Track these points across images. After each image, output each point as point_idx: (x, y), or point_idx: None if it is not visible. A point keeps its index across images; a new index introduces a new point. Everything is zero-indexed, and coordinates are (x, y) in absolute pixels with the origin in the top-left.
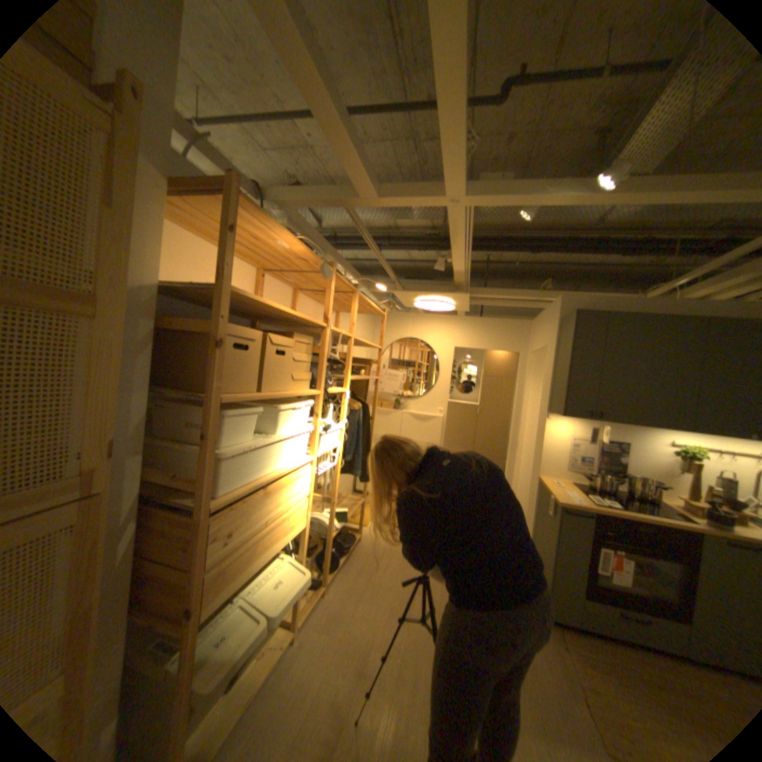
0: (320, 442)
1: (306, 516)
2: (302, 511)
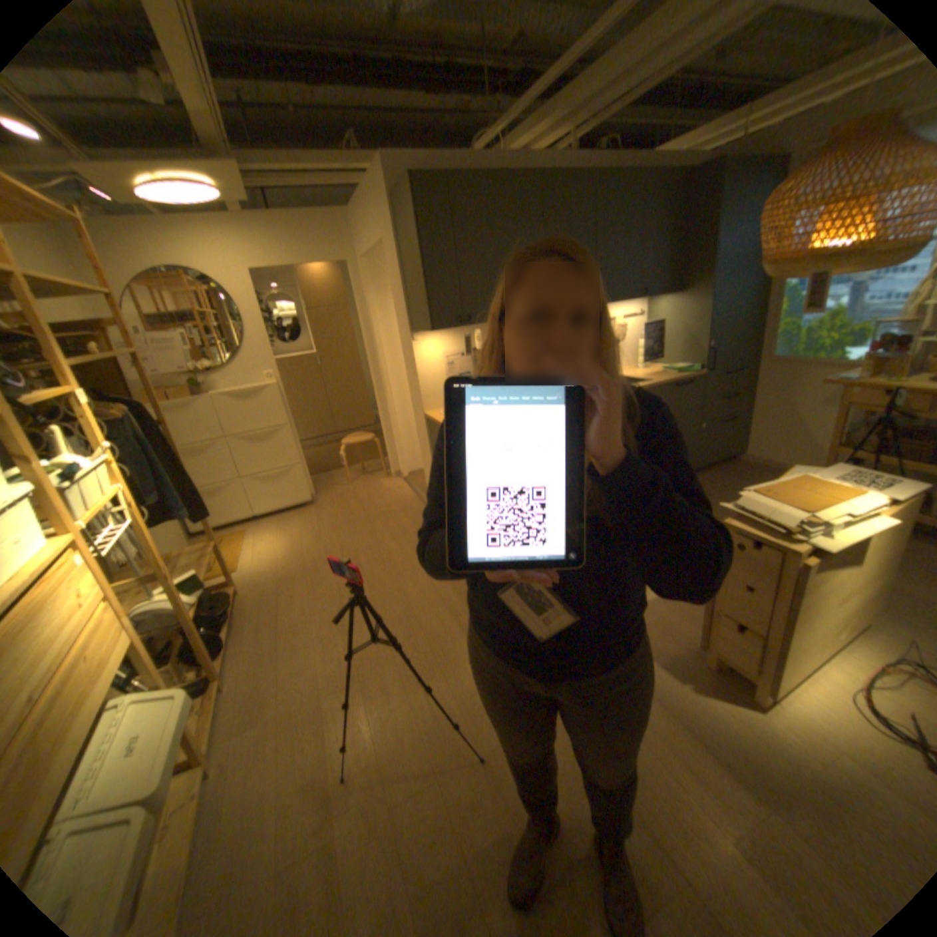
0: (70, 502)
1: (119, 628)
2: (107, 626)
